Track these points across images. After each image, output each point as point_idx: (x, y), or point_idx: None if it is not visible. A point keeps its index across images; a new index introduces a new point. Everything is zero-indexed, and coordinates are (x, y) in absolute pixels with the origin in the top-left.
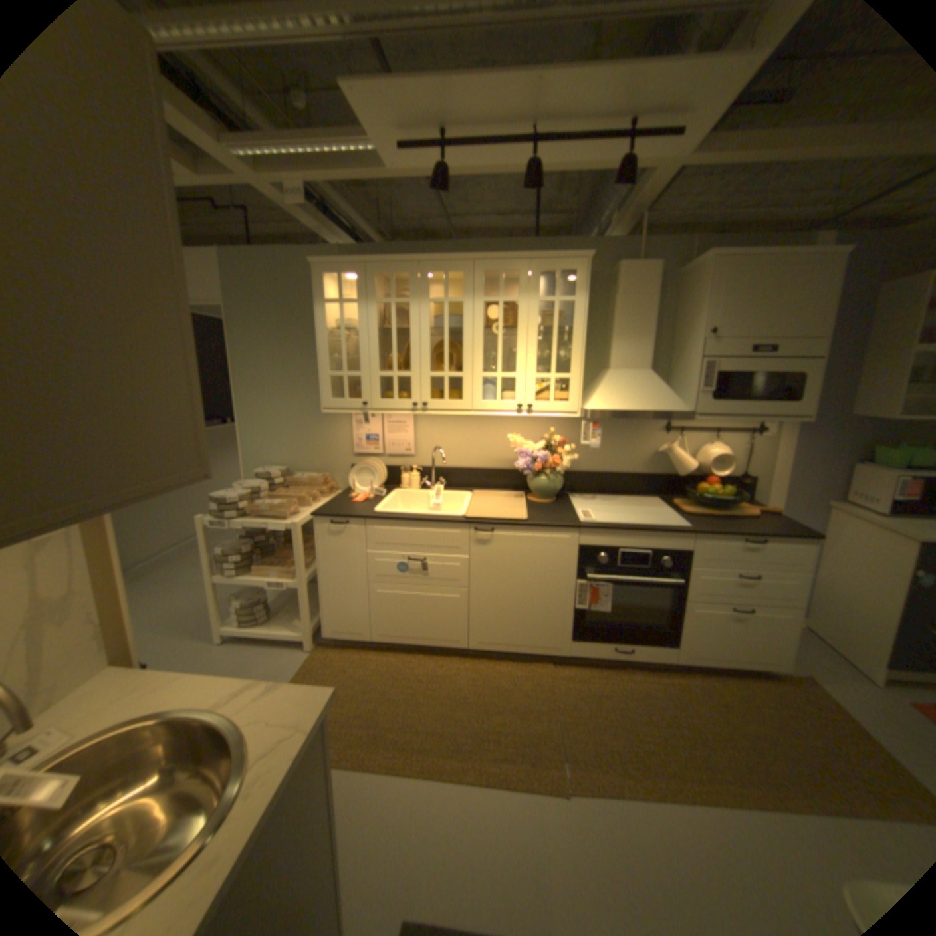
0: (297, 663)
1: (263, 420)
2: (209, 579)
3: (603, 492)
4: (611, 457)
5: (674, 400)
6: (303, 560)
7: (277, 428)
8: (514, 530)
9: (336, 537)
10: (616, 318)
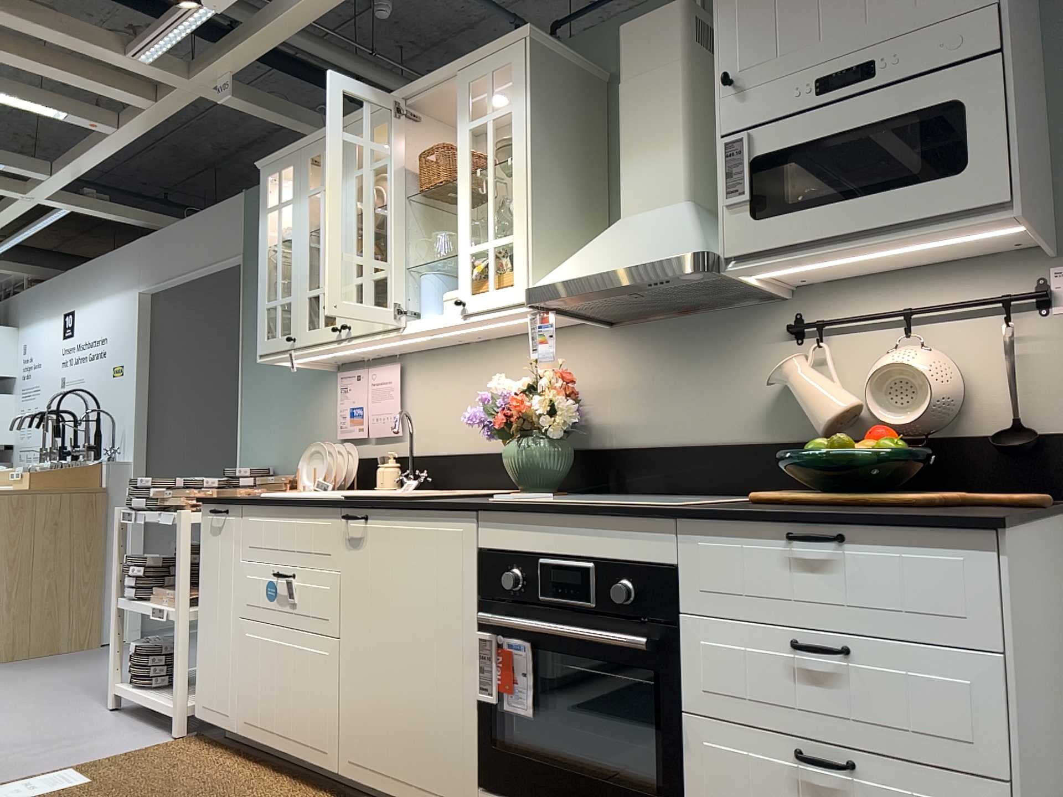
0: (149, 744)
1: (262, 401)
2: (116, 598)
3: (679, 492)
4: (689, 411)
5: (681, 240)
6: (191, 575)
7: (273, 409)
8: (390, 516)
9: (216, 536)
10: (619, 126)
